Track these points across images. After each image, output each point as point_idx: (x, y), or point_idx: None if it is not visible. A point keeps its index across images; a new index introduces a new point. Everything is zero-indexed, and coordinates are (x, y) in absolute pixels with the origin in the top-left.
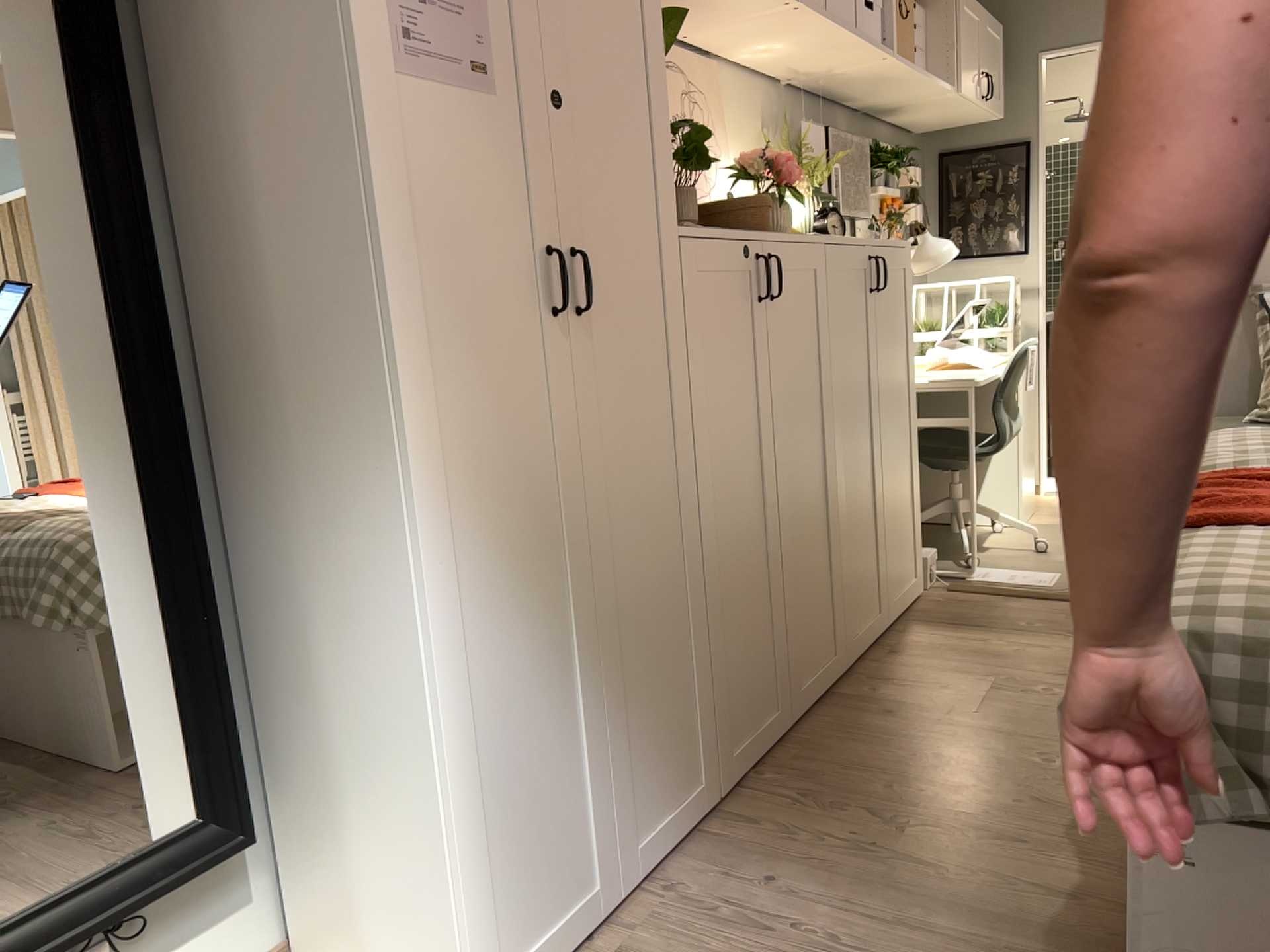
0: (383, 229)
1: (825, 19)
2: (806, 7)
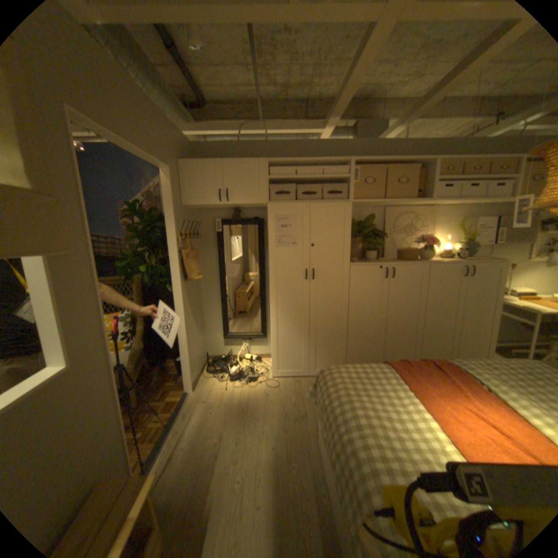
0: (269, 269)
1: (458, 198)
2: (446, 197)
